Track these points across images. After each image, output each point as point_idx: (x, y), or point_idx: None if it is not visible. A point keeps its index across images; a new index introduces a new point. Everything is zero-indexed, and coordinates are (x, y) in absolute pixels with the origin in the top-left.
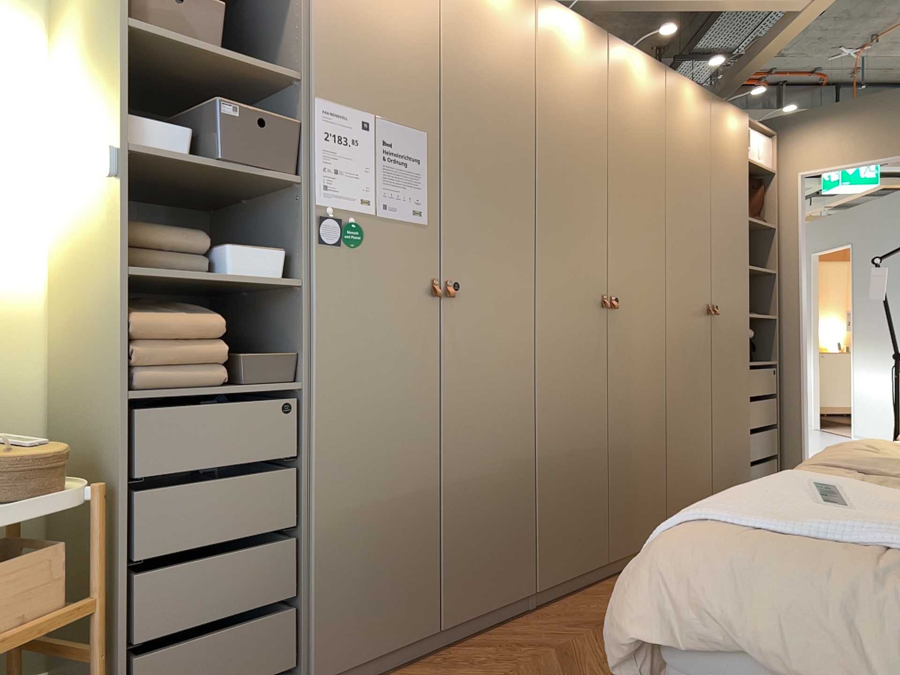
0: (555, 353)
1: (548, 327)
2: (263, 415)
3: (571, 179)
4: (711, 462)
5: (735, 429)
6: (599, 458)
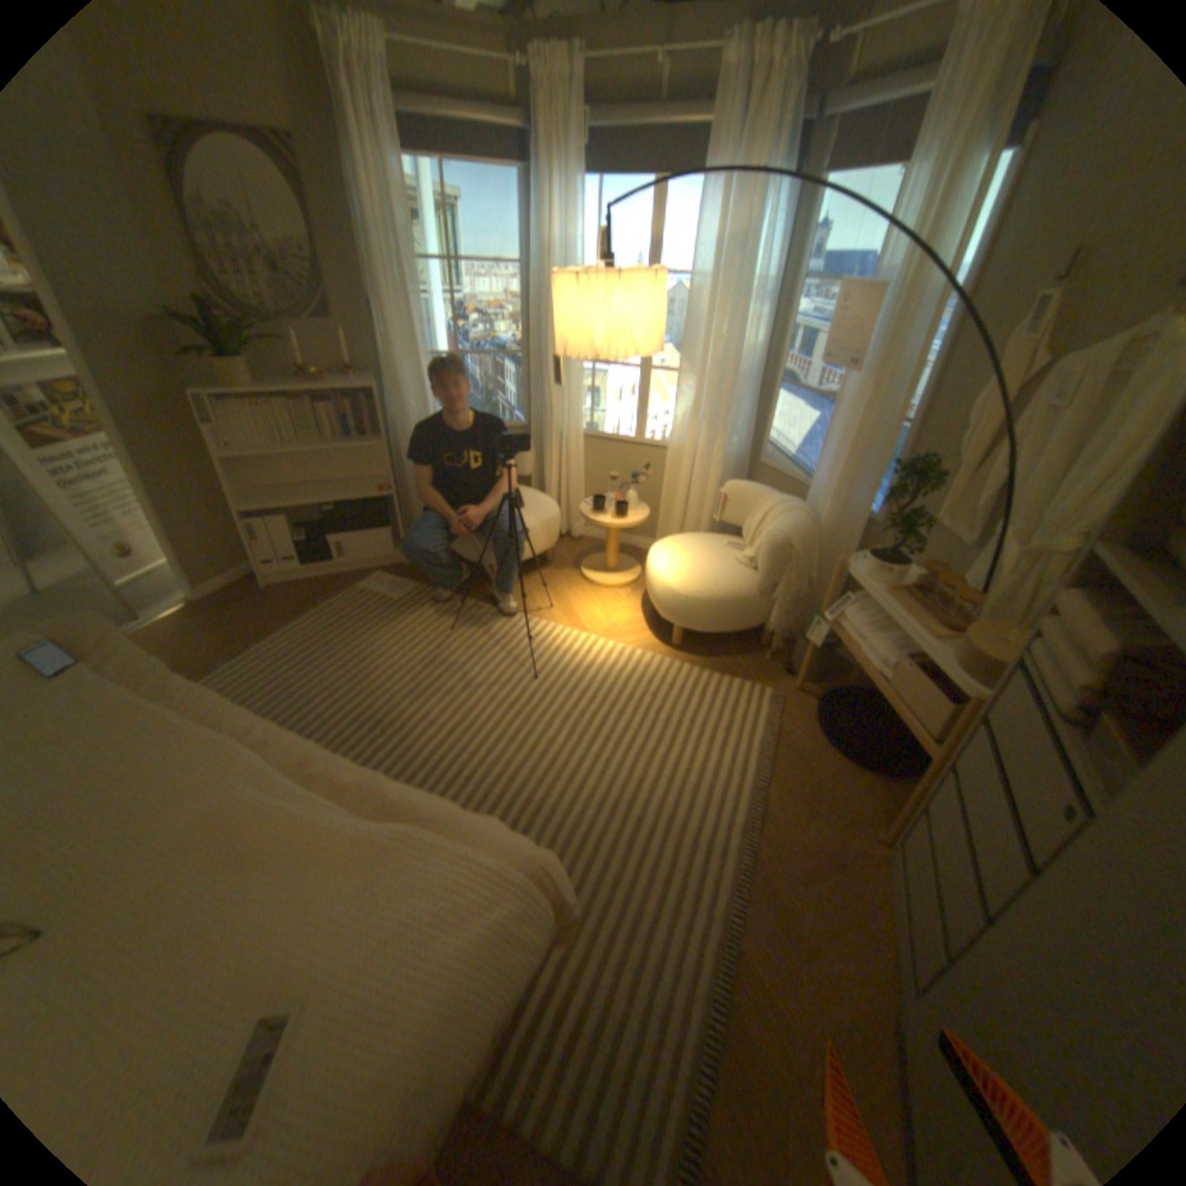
0: None
1: None
2: (1057, 792)
3: None
4: None
5: None
6: None
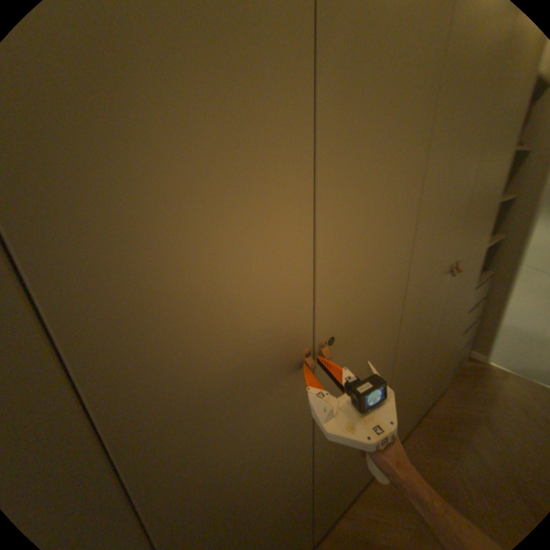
0: (202, 495)
1: (172, 485)
2: None
3: (189, 183)
4: (424, 391)
5: (449, 351)
6: (299, 505)
